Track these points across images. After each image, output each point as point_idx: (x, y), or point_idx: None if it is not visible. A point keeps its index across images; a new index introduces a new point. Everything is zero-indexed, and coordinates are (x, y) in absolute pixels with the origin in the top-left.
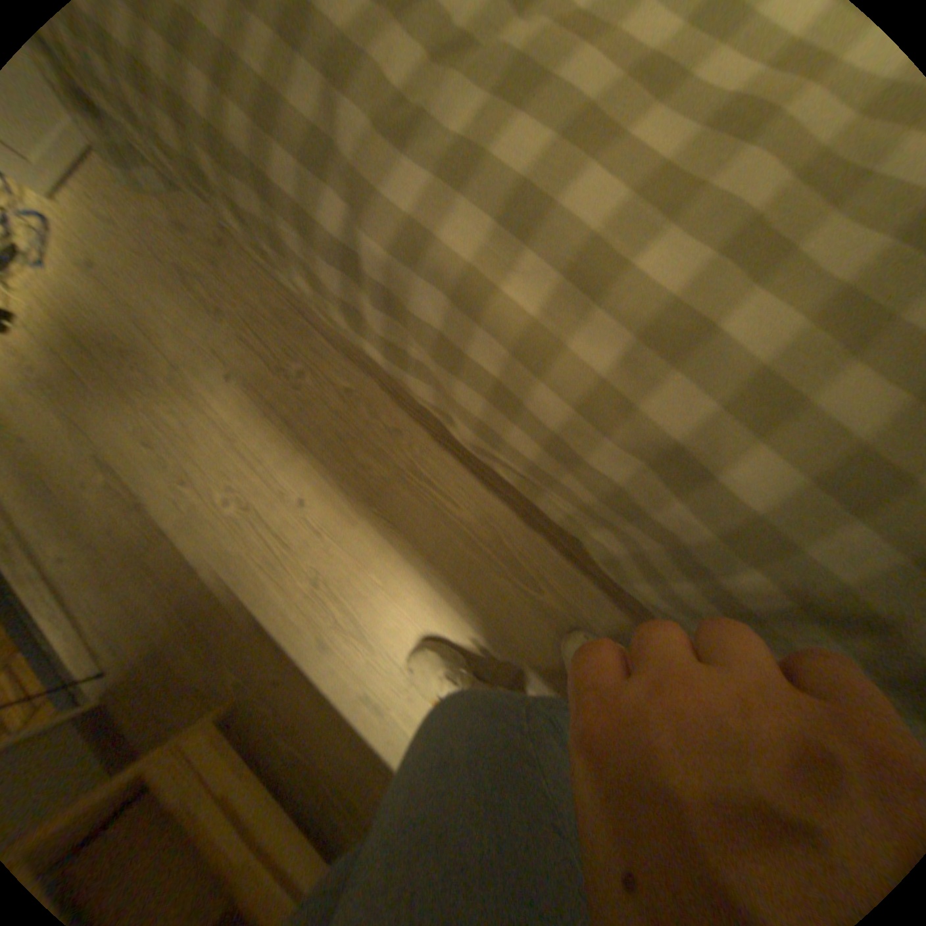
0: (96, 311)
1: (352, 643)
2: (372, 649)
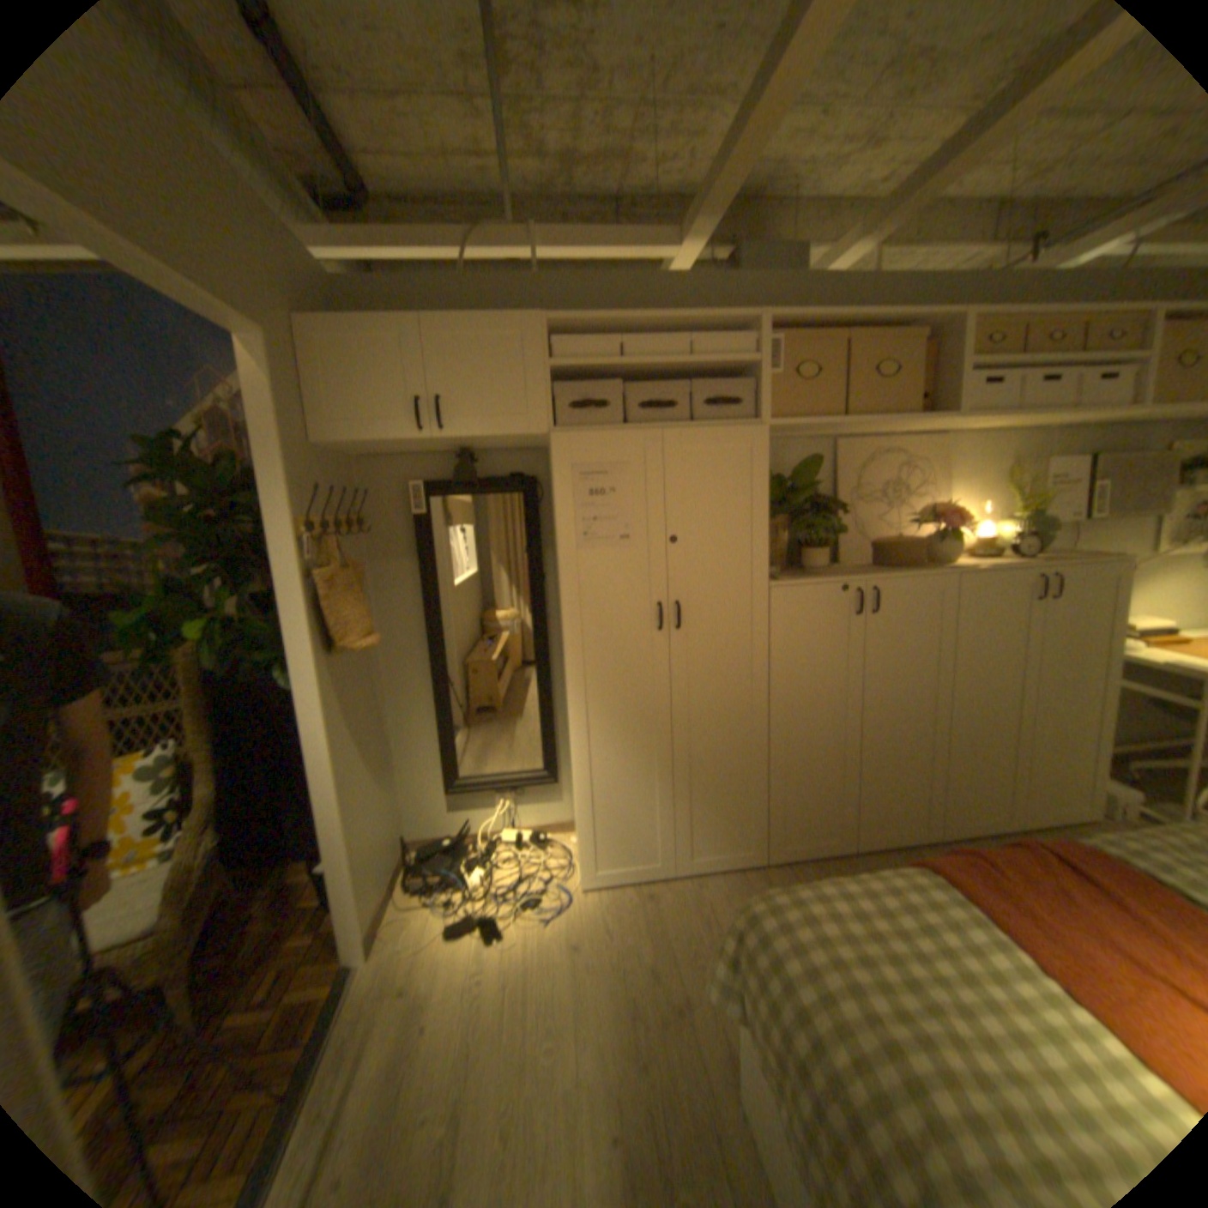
0: (551, 979)
1: None
2: None
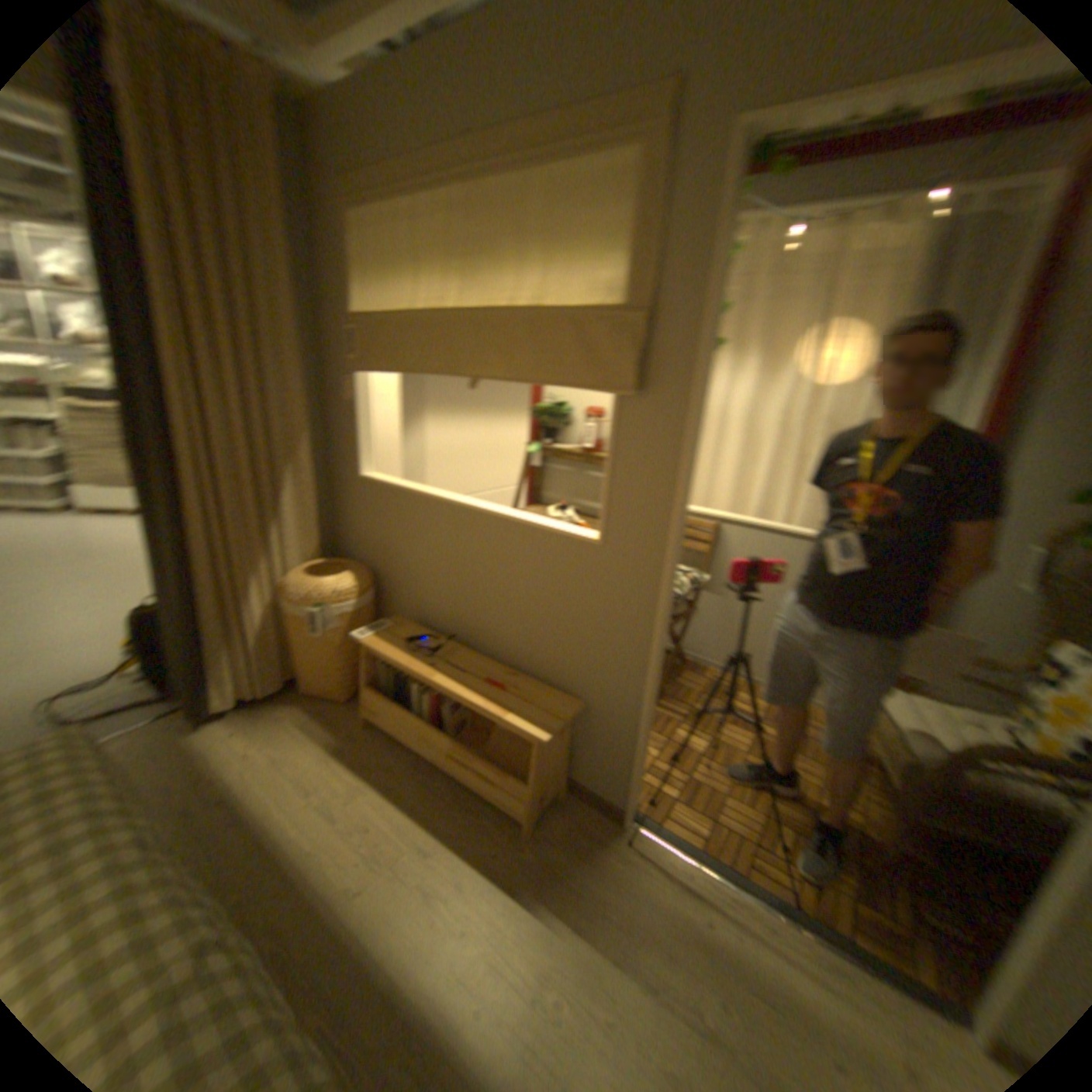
0: None
1: (433, 894)
2: (418, 892)
